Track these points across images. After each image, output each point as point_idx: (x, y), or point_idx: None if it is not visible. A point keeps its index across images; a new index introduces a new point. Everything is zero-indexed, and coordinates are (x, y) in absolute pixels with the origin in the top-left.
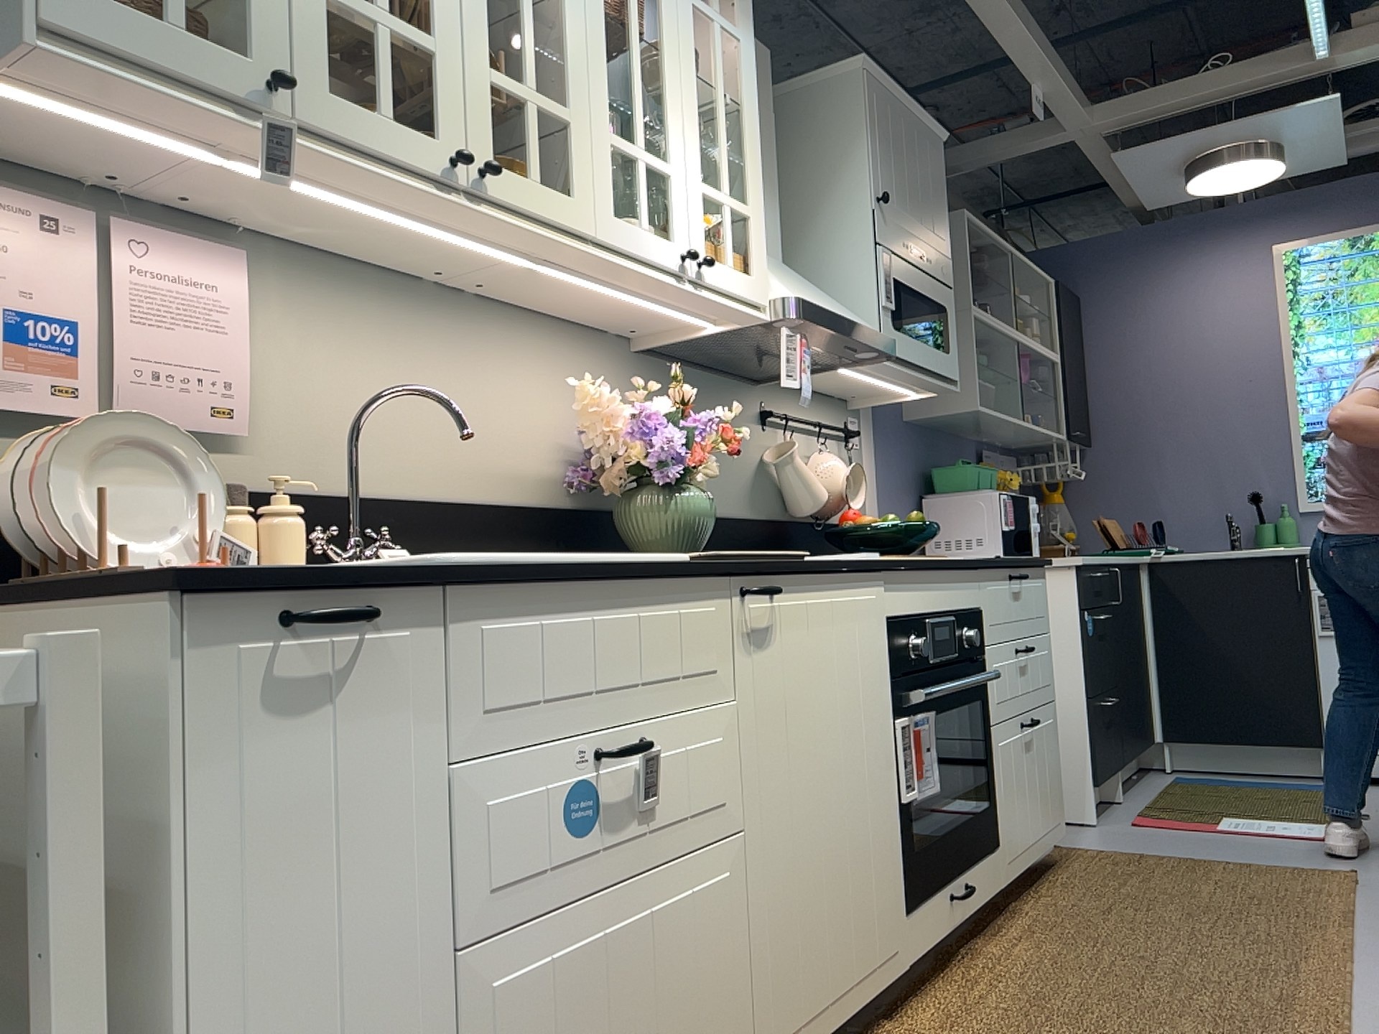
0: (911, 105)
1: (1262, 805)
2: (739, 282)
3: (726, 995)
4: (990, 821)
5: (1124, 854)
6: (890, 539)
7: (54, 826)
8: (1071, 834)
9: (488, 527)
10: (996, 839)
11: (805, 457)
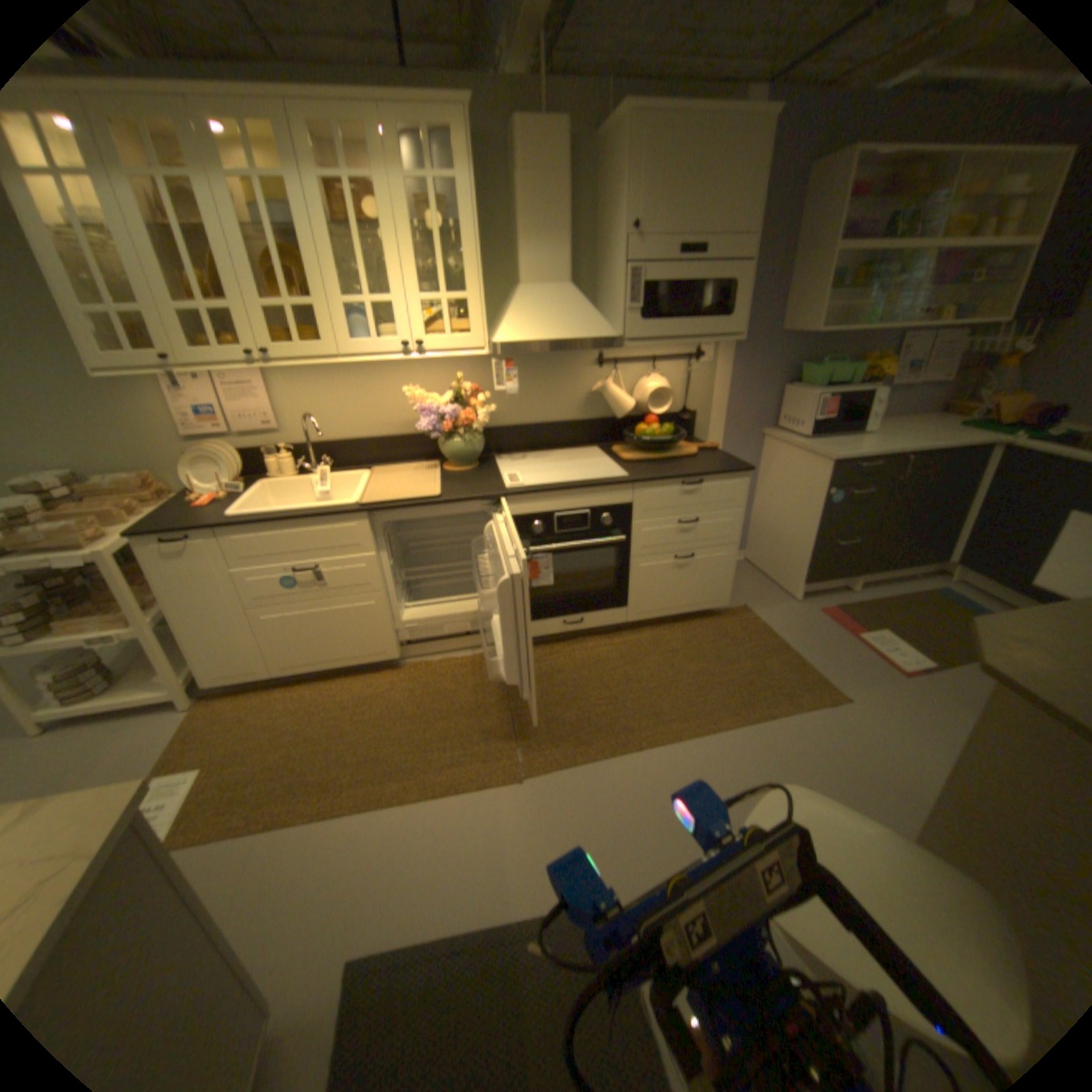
0: (708, 110)
1: (937, 636)
2: (455, 346)
3: (378, 635)
4: (616, 599)
5: (761, 628)
6: (645, 444)
7: (113, 585)
8: (772, 603)
9: (391, 448)
10: (622, 605)
11: (616, 389)
